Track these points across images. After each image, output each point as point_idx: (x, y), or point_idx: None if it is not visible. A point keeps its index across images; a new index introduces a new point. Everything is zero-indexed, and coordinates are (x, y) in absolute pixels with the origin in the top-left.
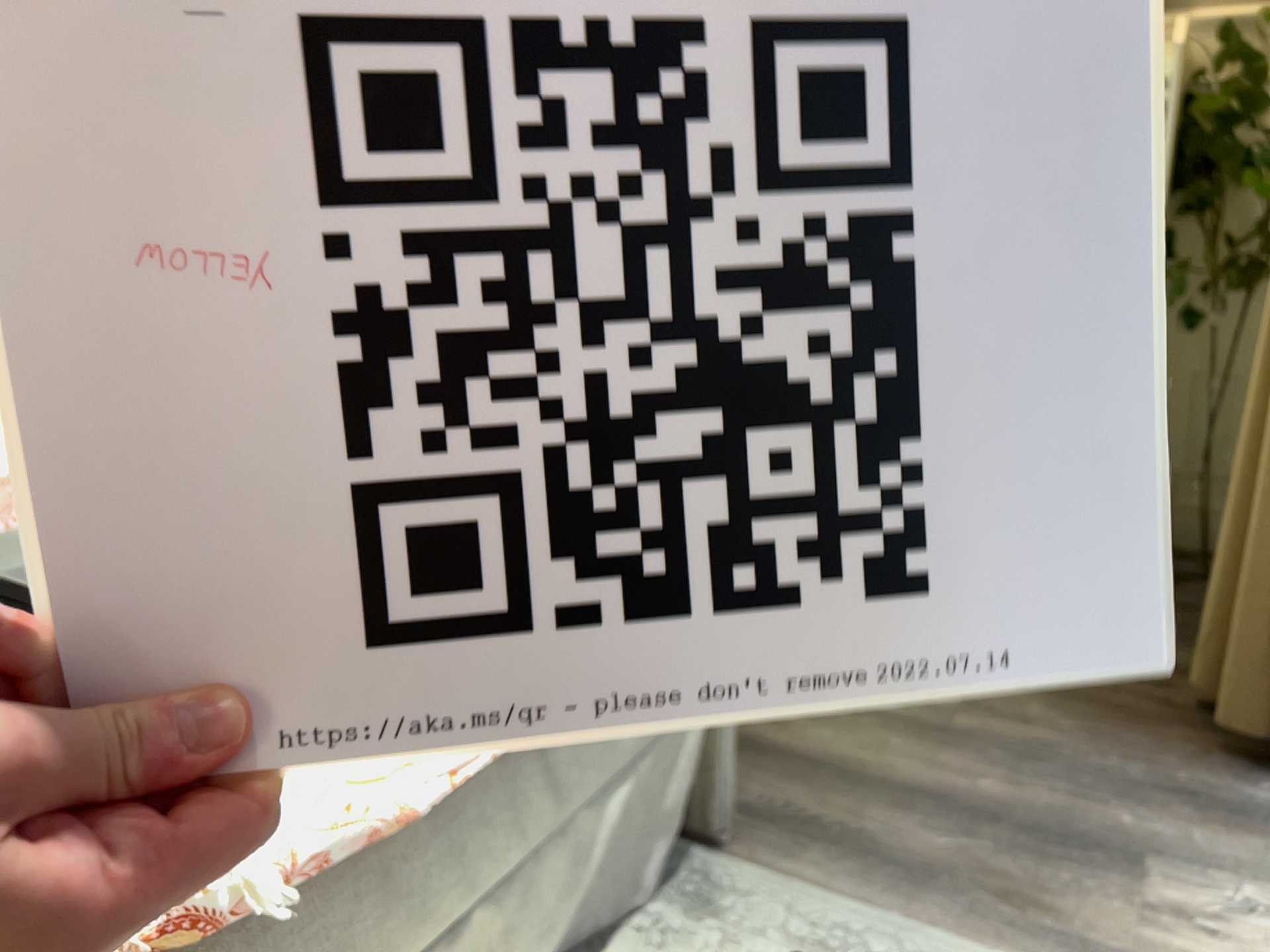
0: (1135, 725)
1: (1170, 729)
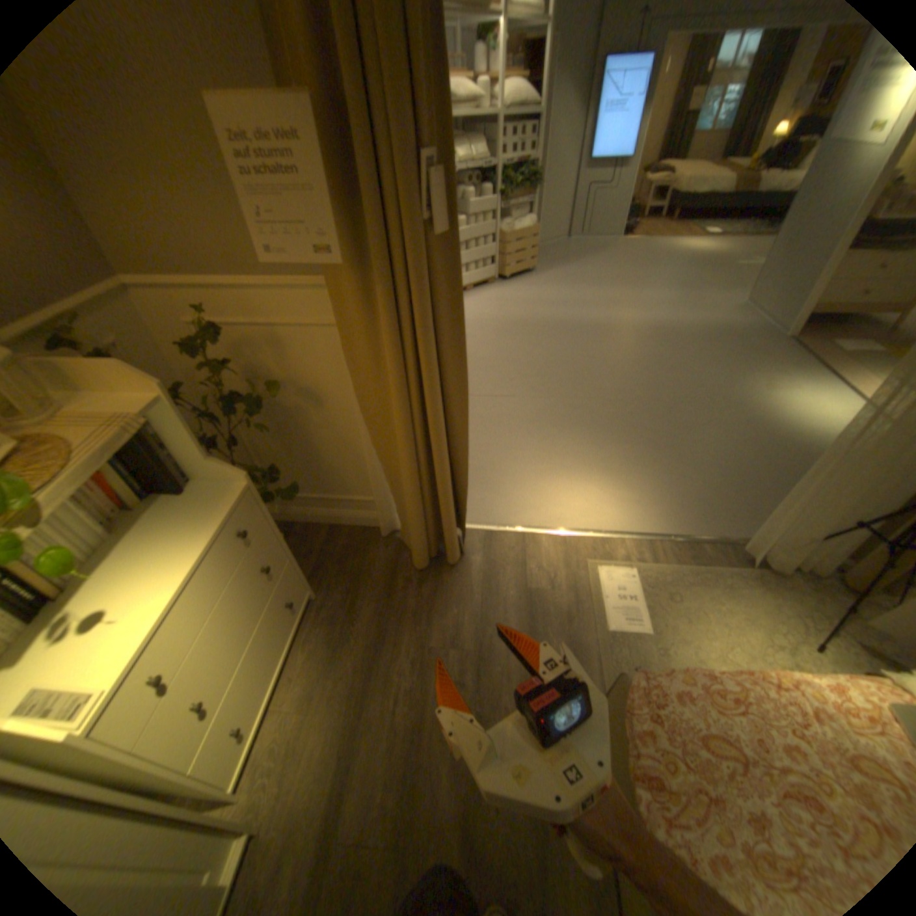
0: (438, 590)
1: (437, 580)
